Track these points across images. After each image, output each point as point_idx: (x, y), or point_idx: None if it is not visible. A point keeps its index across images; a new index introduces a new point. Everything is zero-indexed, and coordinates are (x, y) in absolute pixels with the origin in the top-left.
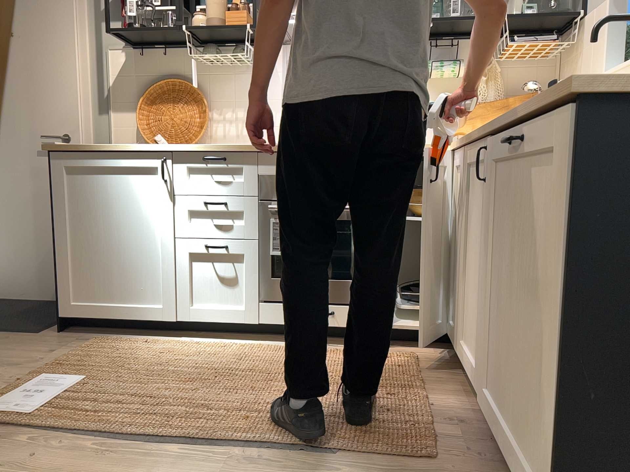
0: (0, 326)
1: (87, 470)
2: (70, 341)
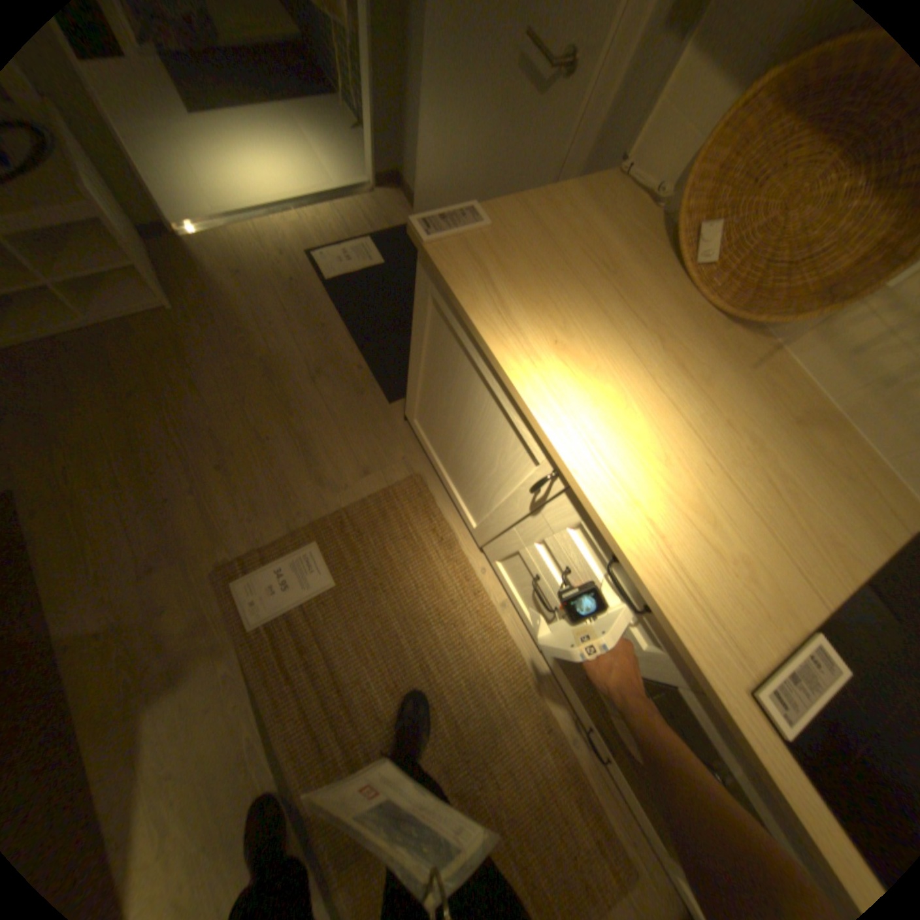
0: (377, 352)
1: (219, 772)
2: (396, 457)
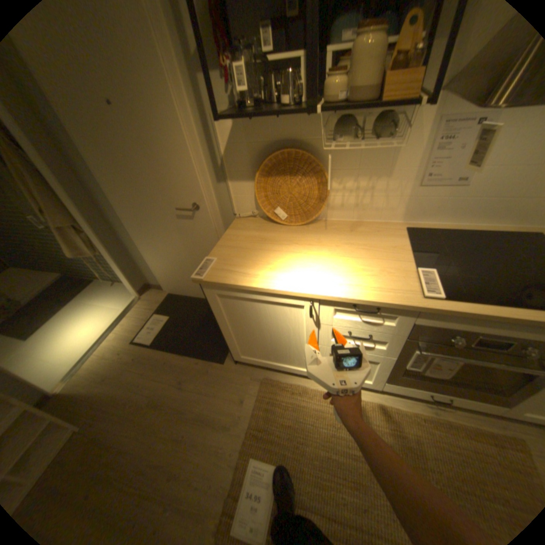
0: (197, 350)
1: None
2: (247, 381)
